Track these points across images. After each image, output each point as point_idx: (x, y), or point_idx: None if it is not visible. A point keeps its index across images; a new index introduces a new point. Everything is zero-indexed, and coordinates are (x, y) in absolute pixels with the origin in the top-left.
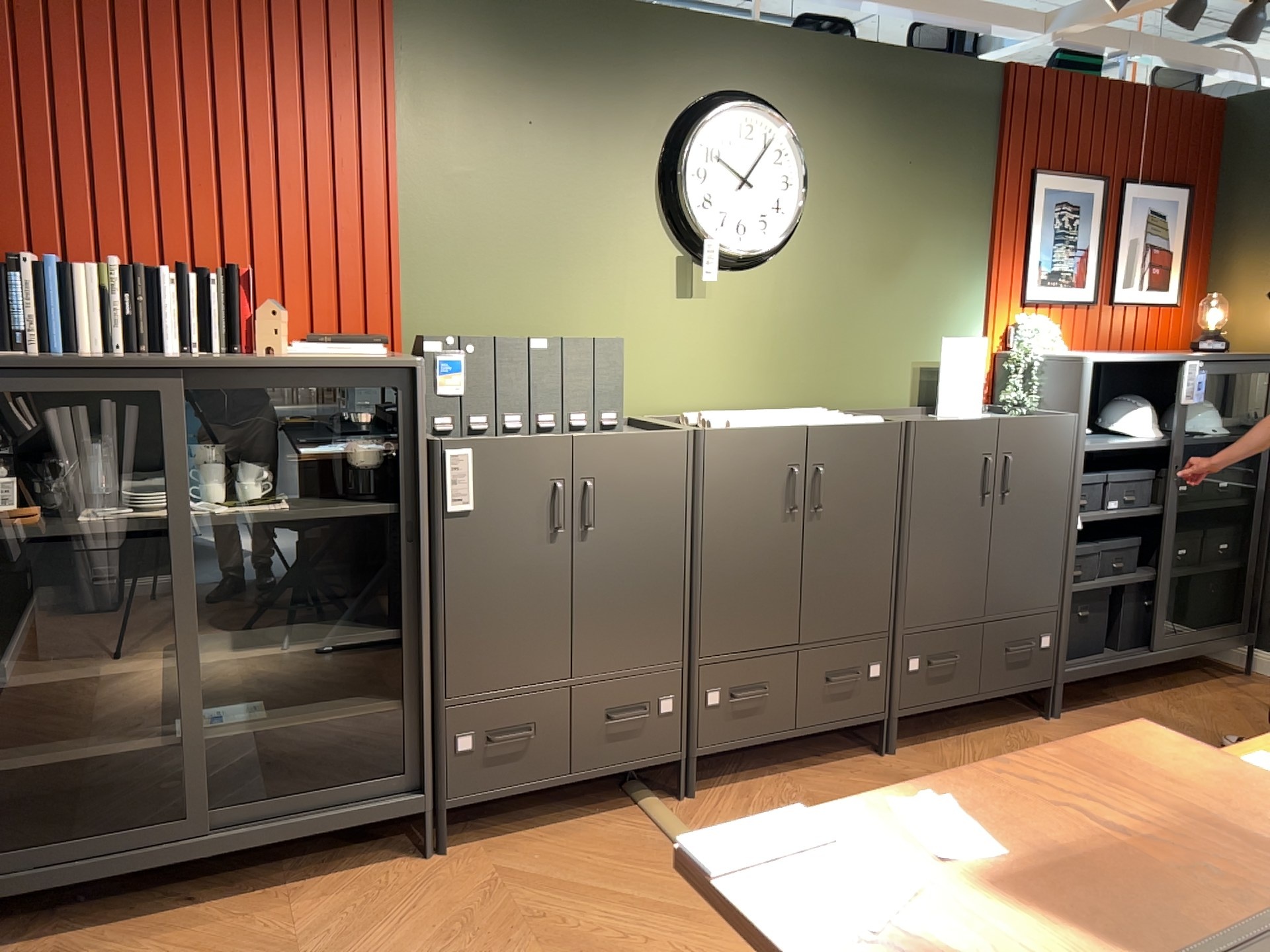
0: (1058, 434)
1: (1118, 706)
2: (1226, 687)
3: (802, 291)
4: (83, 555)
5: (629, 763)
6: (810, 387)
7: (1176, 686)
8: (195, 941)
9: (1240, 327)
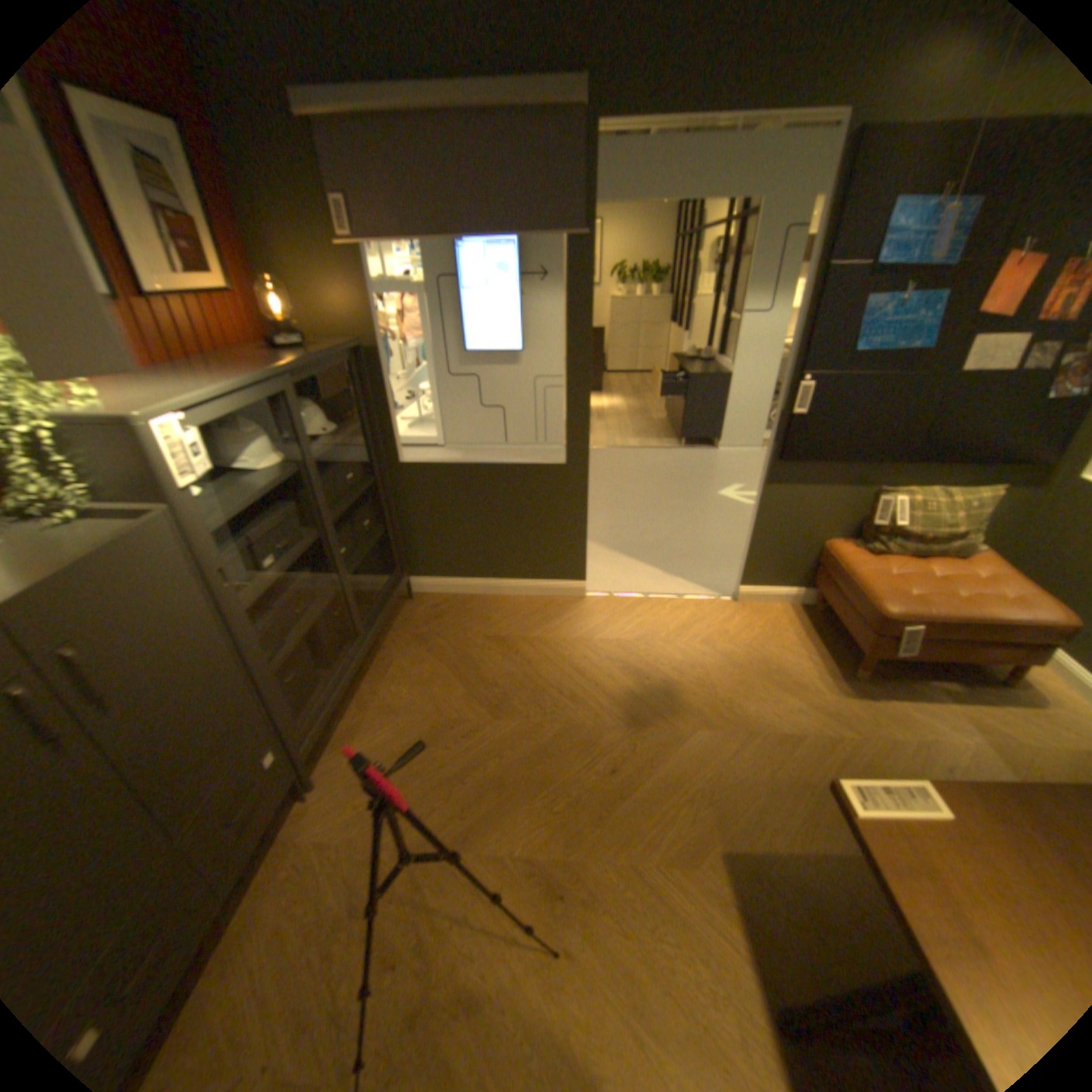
0: (150, 552)
1: (351, 717)
2: (407, 625)
3: None
4: None
5: None
6: None
7: (377, 648)
8: None
9: (302, 309)
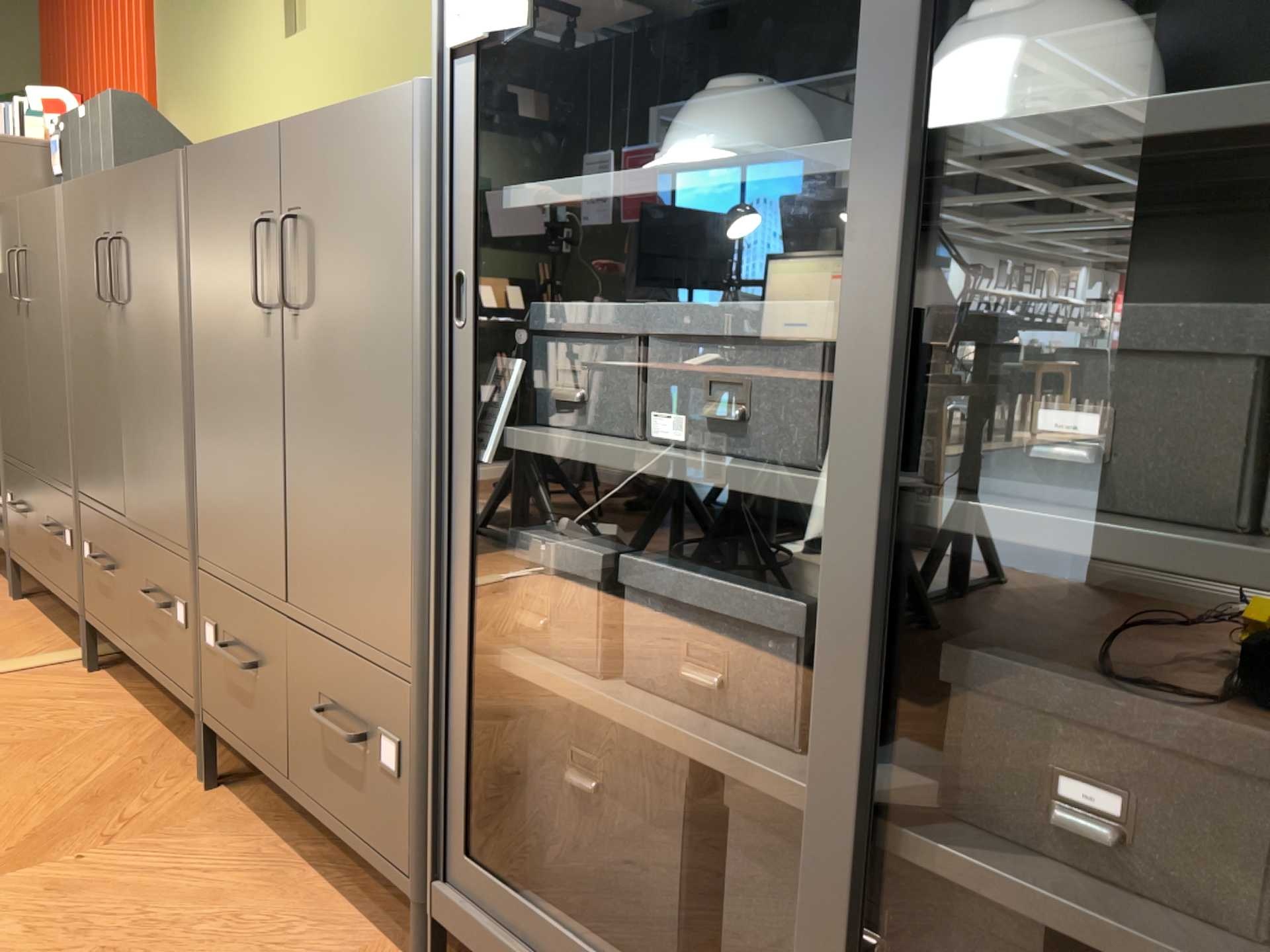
0: (378, 147)
1: None
2: None
3: None
4: None
5: (59, 588)
6: None
7: None
8: None
9: None
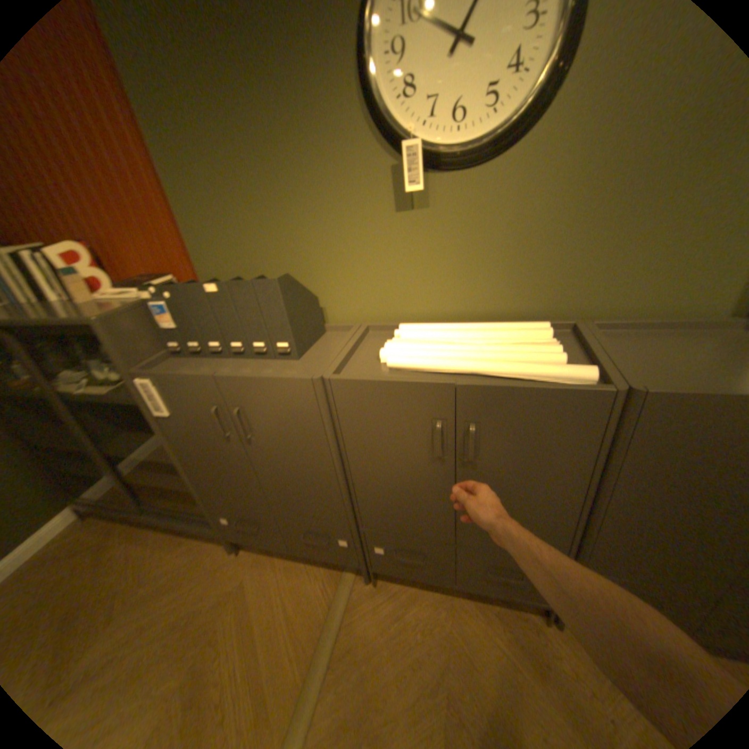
0: None
1: None
2: None
3: (562, 179)
4: (60, 399)
5: (325, 558)
6: (562, 294)
7: None
8: (132, 555)
9: None
